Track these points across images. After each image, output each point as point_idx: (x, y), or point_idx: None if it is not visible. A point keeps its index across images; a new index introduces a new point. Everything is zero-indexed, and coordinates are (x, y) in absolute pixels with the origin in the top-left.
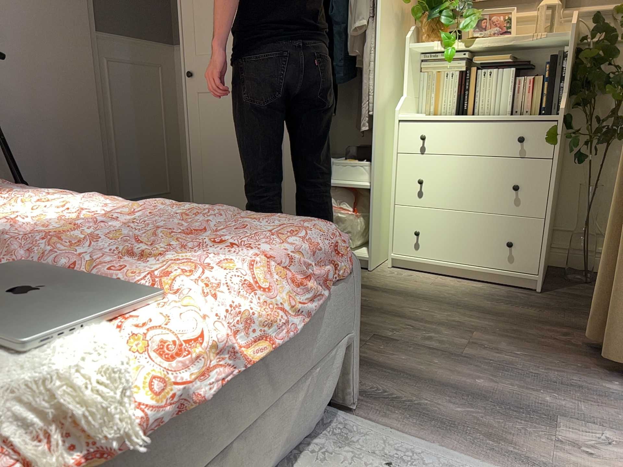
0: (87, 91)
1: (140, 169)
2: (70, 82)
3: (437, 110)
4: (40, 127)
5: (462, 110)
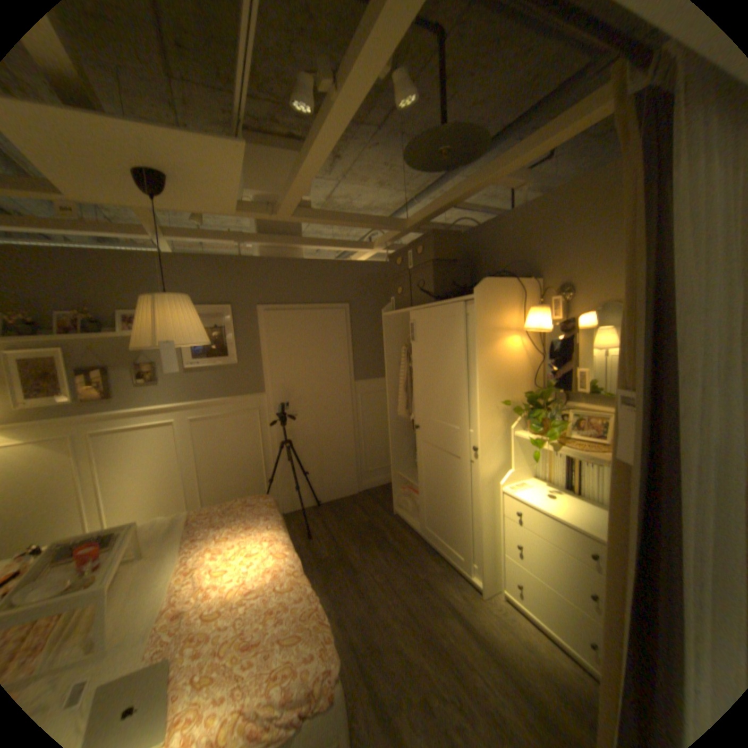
0: (345, 416)
1: (378, 453)
2: (336, 413)
3: (551, 480)
4: (319, 440)
5: (571, 488)
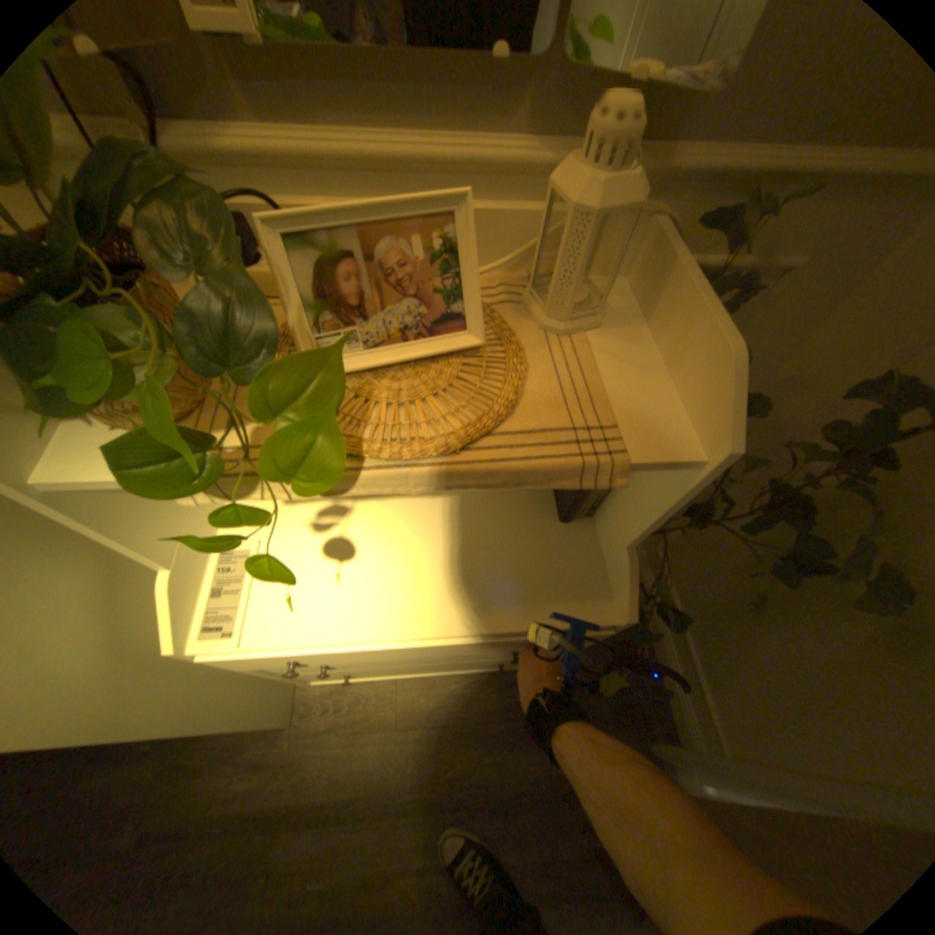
0: None
1: None
2: None
3: None
4: None
5: None
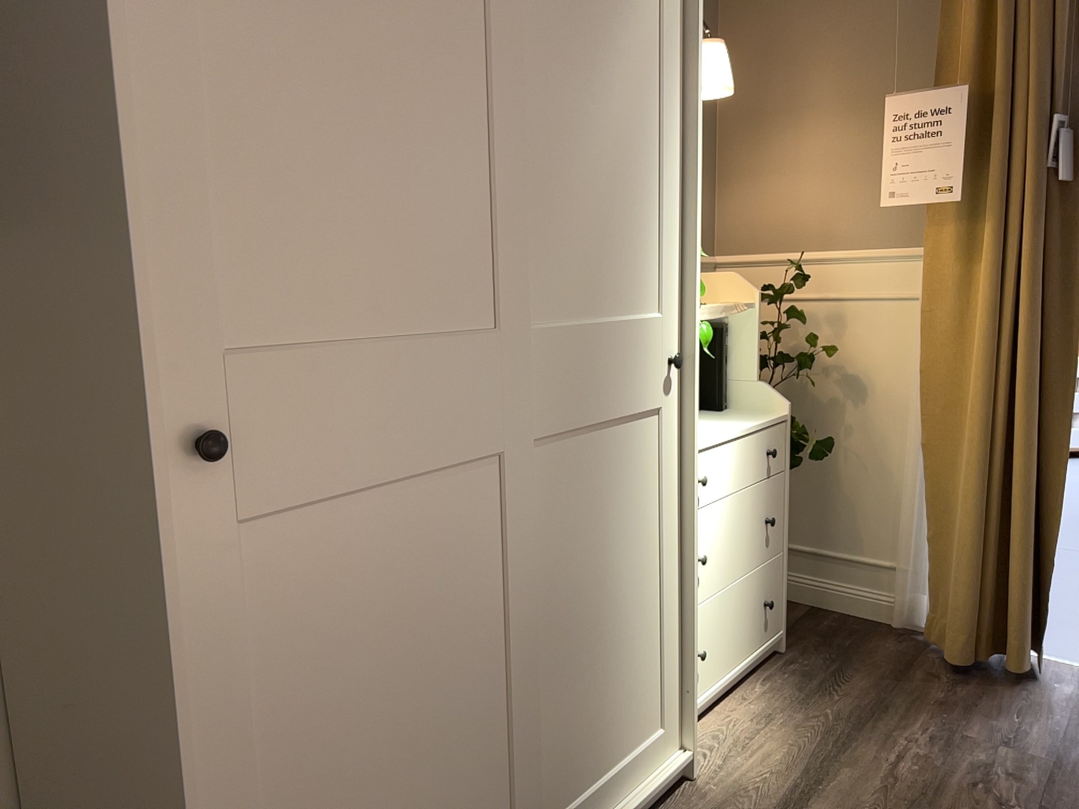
0: None
1: None
2: None
3: None
4: None
5: None
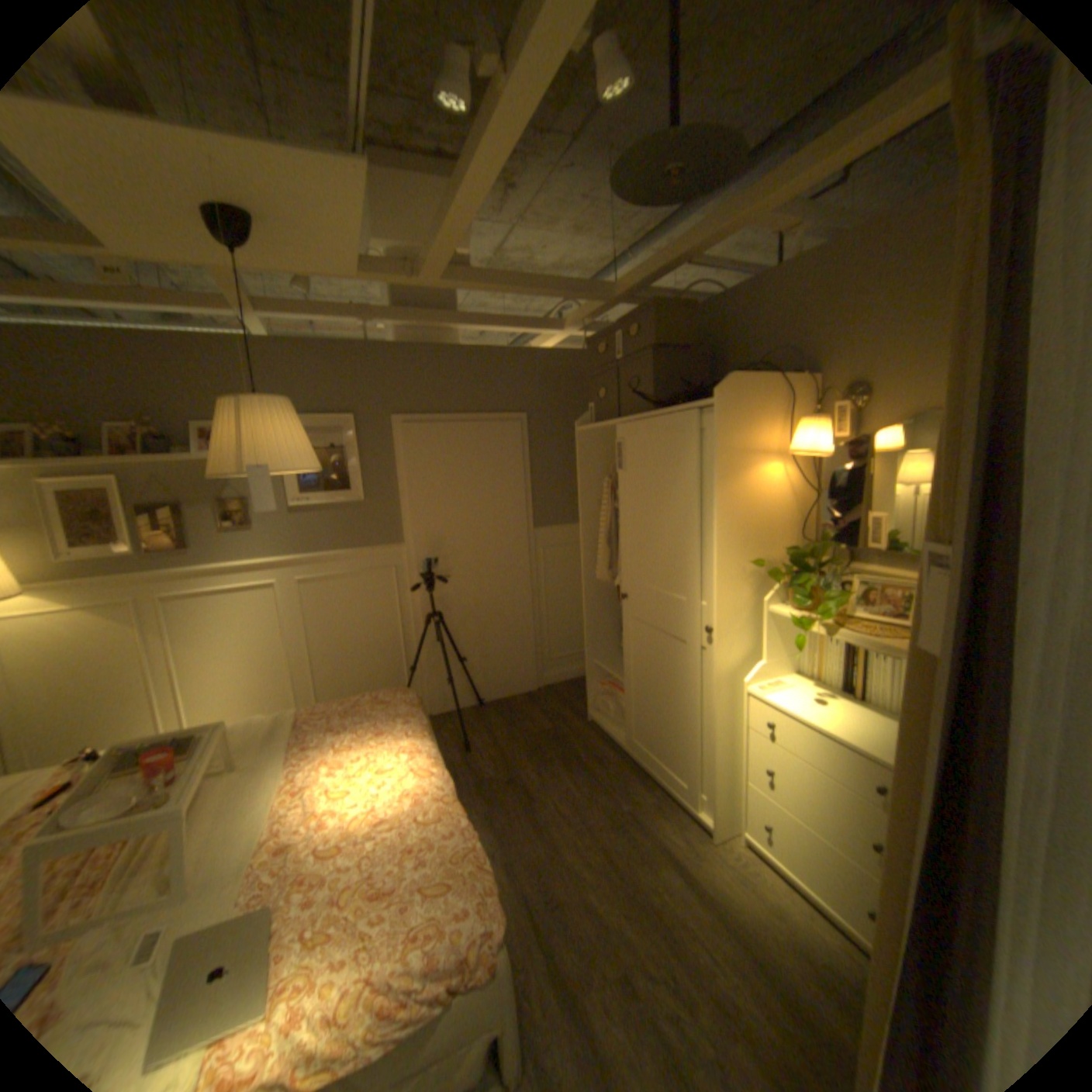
0: (520, 580)
1: (567, 634)
2: (507, 575)
3: (821, 677)
4: (482, 613)
5: (851, 690)
